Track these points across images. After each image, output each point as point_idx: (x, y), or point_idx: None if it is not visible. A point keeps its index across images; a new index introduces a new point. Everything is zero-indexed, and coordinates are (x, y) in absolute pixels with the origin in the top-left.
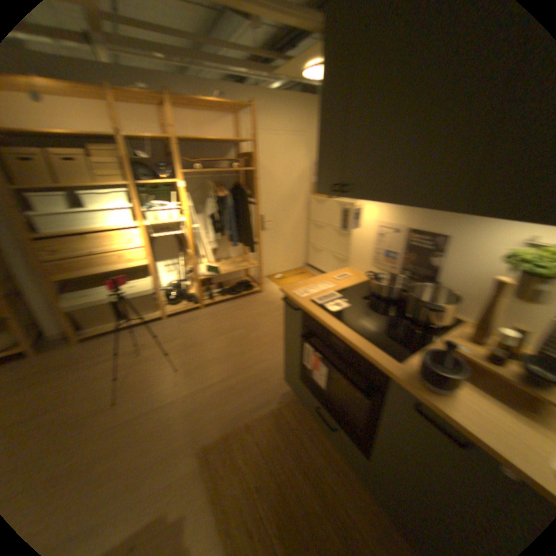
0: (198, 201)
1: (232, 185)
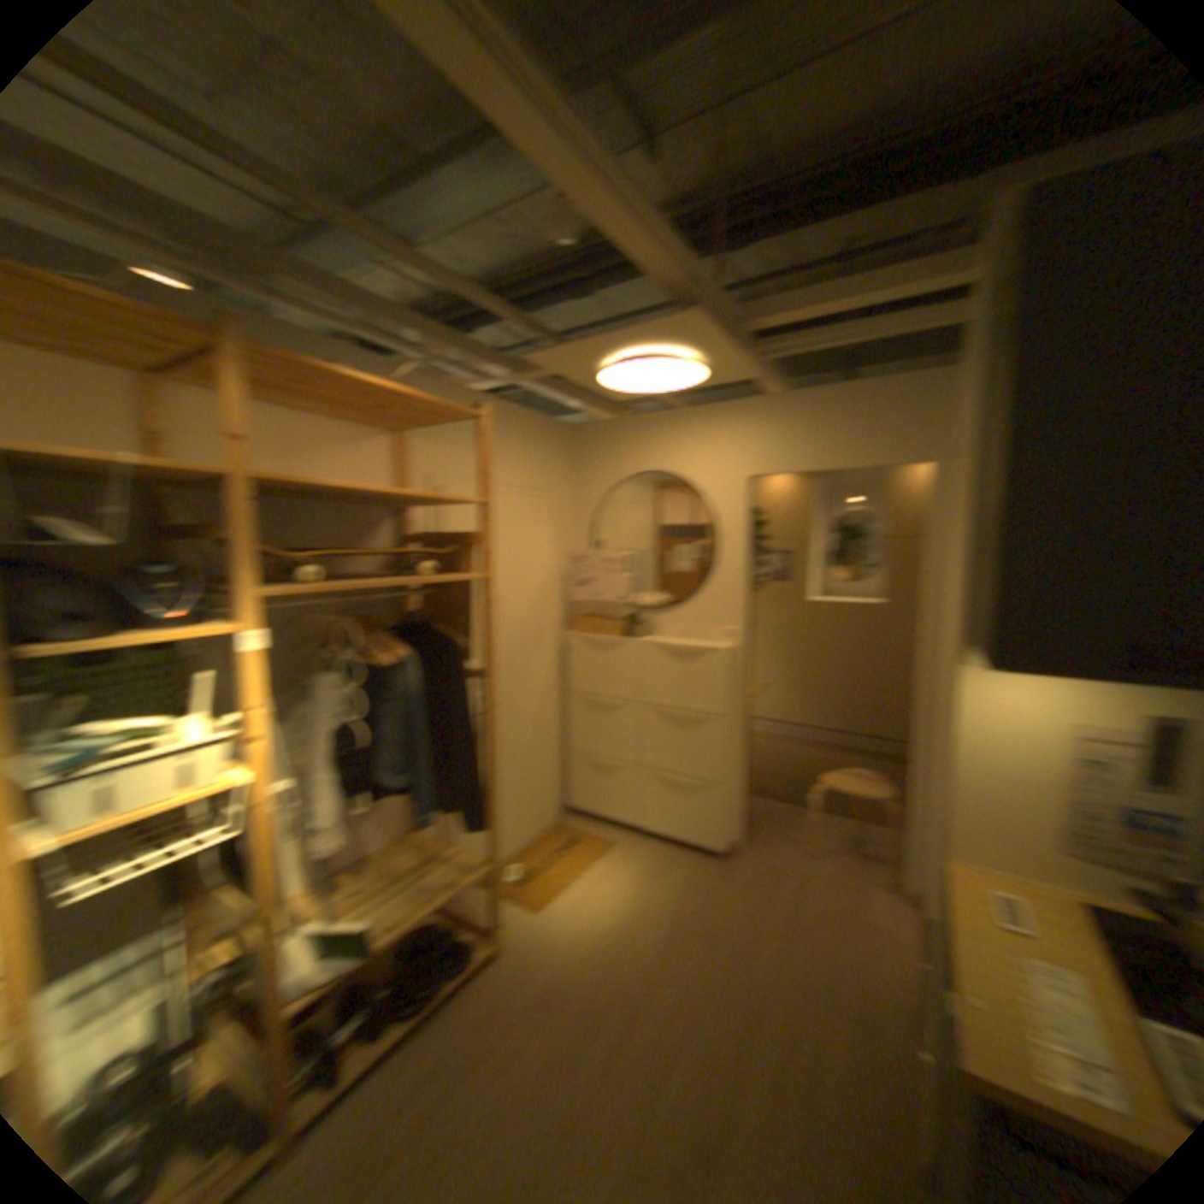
0: (284, 680)
1: (396, 617)
